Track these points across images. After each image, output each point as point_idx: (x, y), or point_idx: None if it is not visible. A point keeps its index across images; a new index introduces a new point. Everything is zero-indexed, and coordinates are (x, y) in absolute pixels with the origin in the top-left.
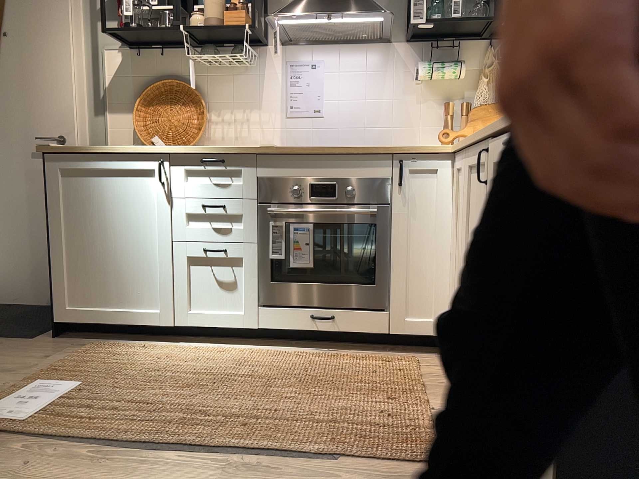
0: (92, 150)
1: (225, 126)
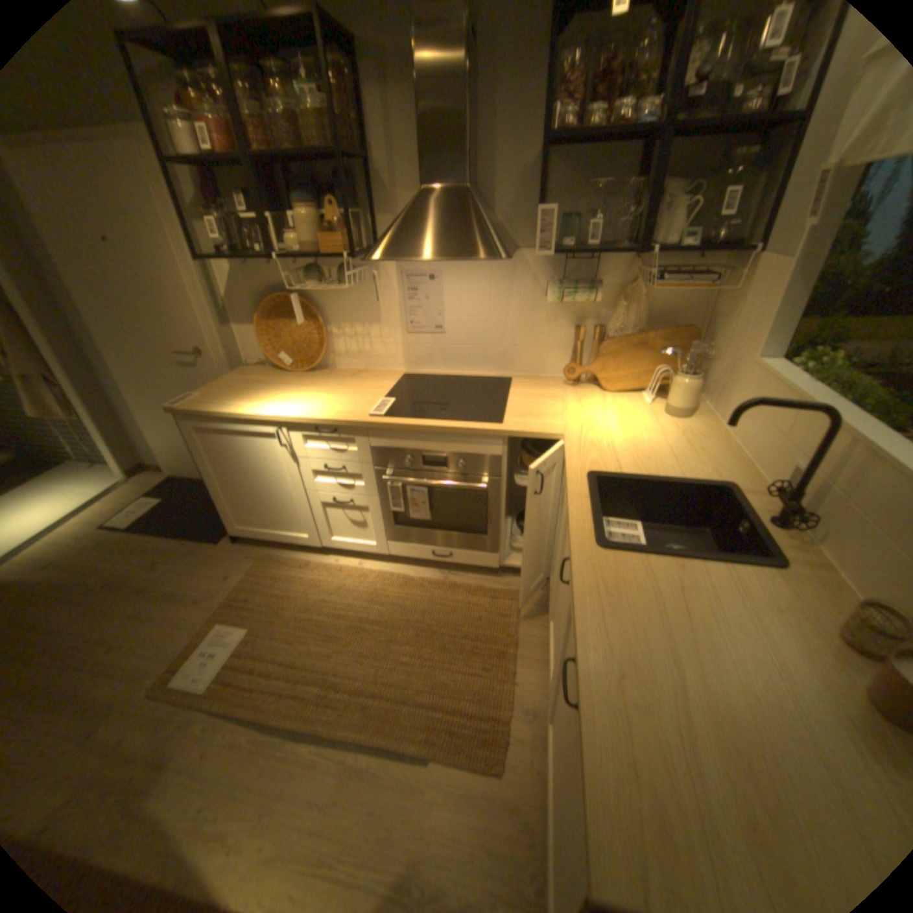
0: (214, 414)
1: (348, 339)
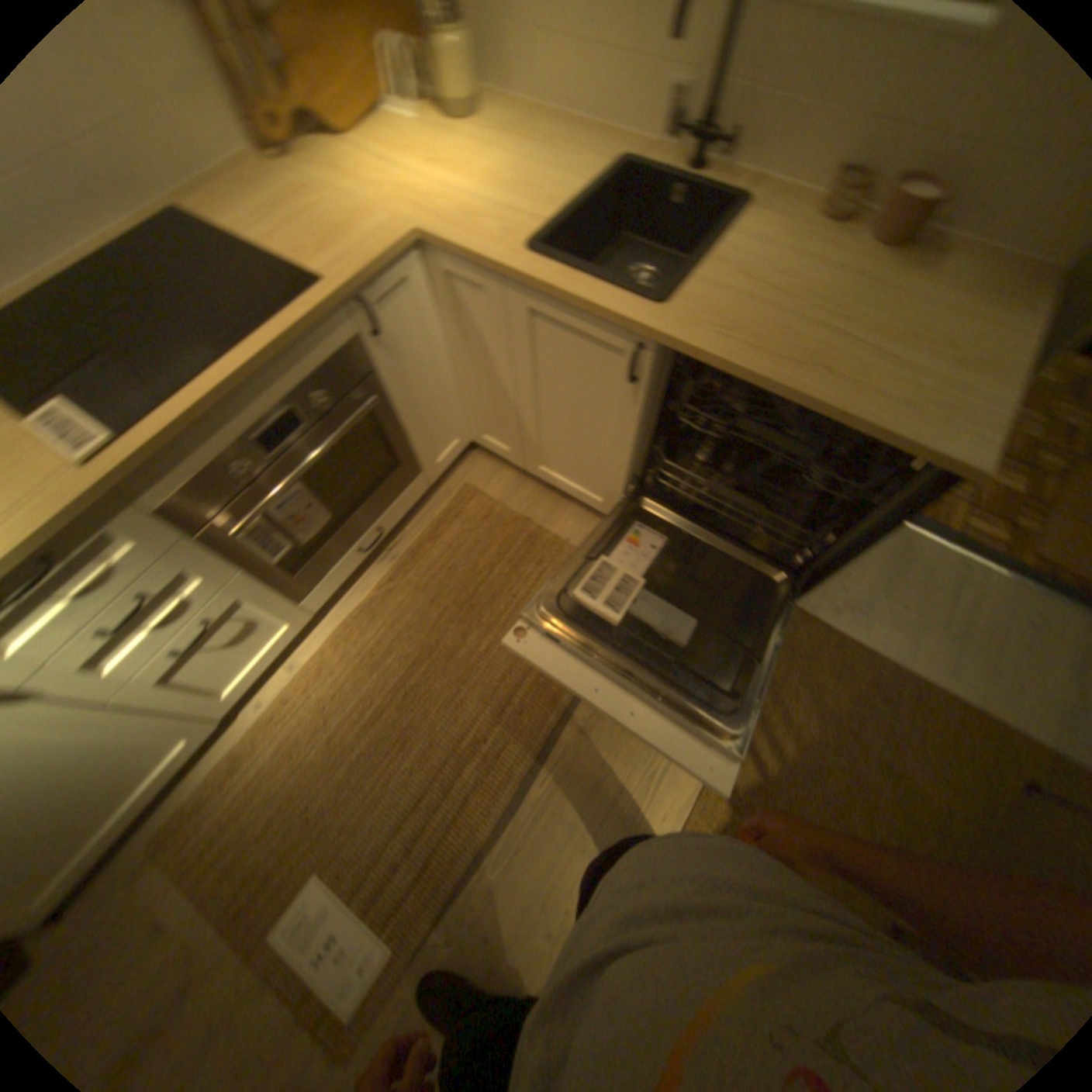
0: None
1: None
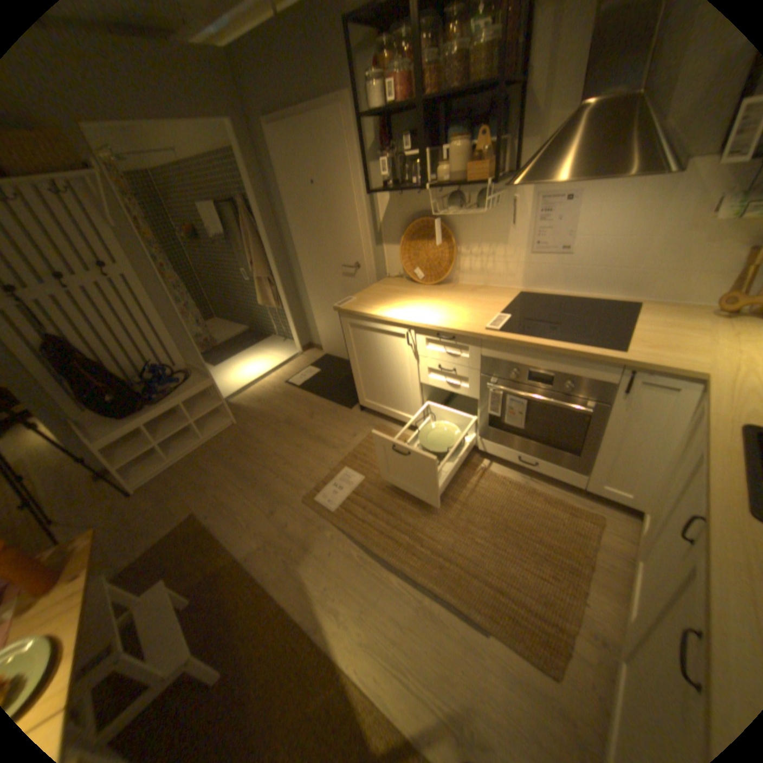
0: (364, 314)
1: (472, 258)
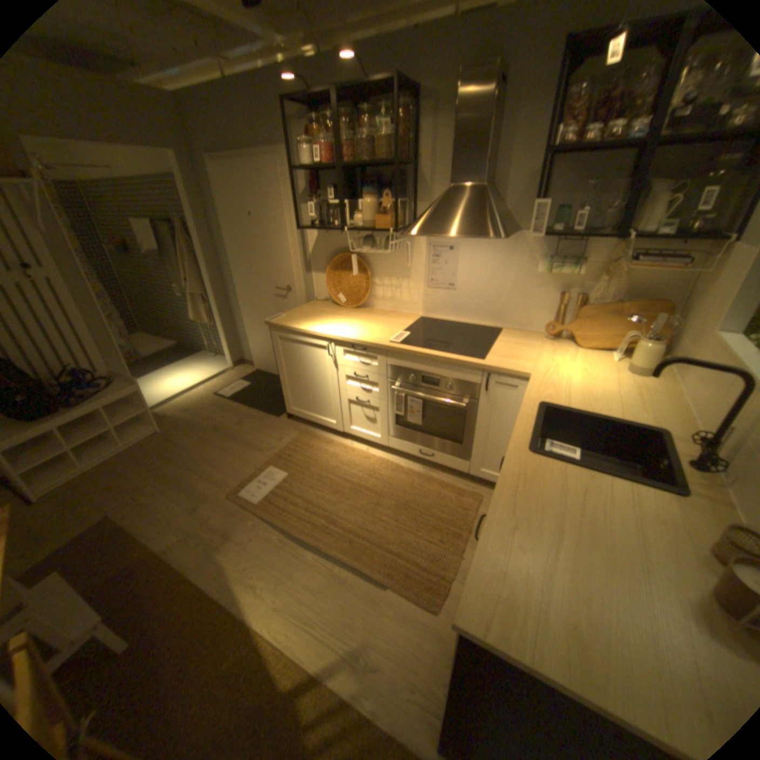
0: (292, 329)
1: (385, 288)
